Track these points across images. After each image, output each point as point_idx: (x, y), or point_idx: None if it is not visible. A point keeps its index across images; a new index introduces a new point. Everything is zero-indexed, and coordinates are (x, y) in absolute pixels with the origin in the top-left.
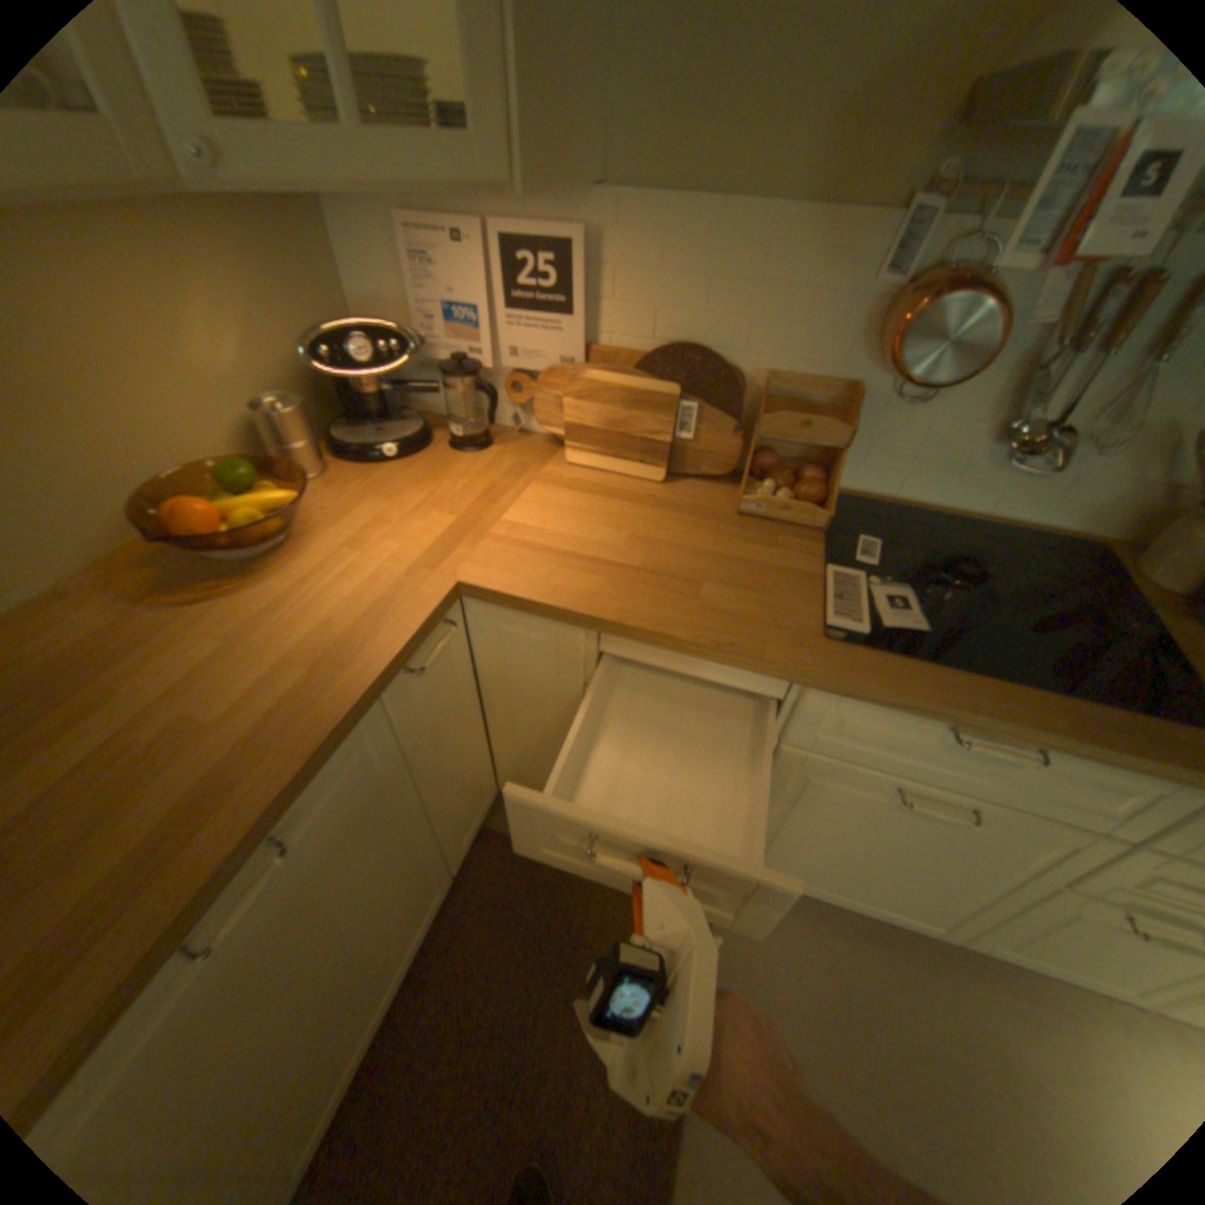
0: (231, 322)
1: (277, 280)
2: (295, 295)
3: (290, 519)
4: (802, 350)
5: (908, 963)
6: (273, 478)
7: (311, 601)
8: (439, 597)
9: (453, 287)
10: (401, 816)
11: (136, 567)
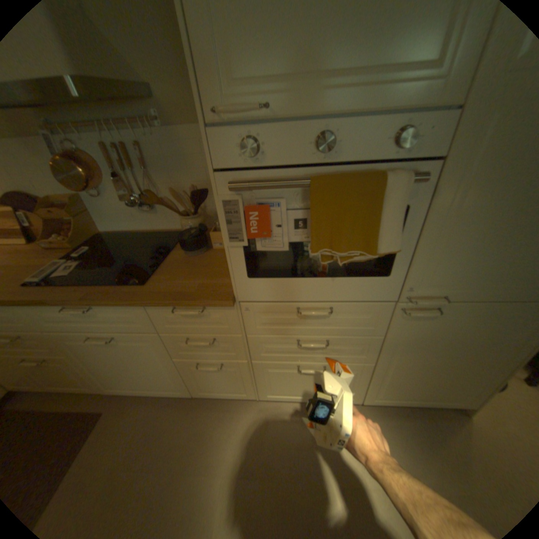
0: None
1: None
2: None
3: None
4: (52, 186)
5: (179, 411)
6: None
7: None
8: None
9: None
10: None
11: None
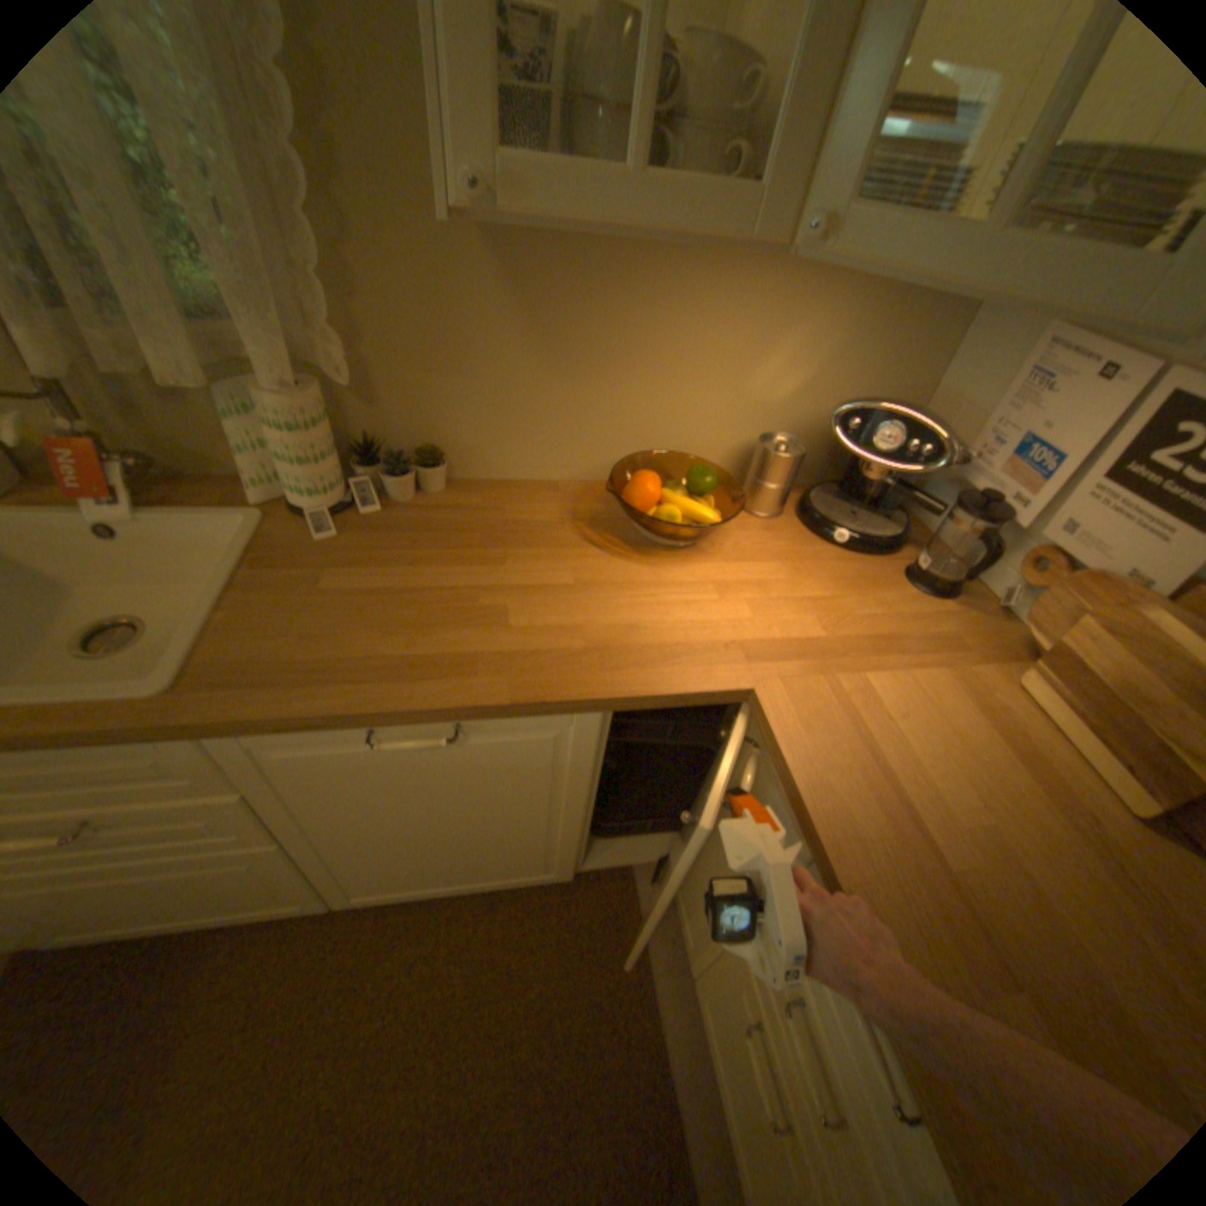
0: (810, 367)
1: (882, 348)
2: (891, 366)
3: (704, 535)
4: None
5: None
6: (730, 498)
7: (648, 603)
8: (726, 686)
9: (1059, 424)
10: (563, 800)
11: (602, 498)
